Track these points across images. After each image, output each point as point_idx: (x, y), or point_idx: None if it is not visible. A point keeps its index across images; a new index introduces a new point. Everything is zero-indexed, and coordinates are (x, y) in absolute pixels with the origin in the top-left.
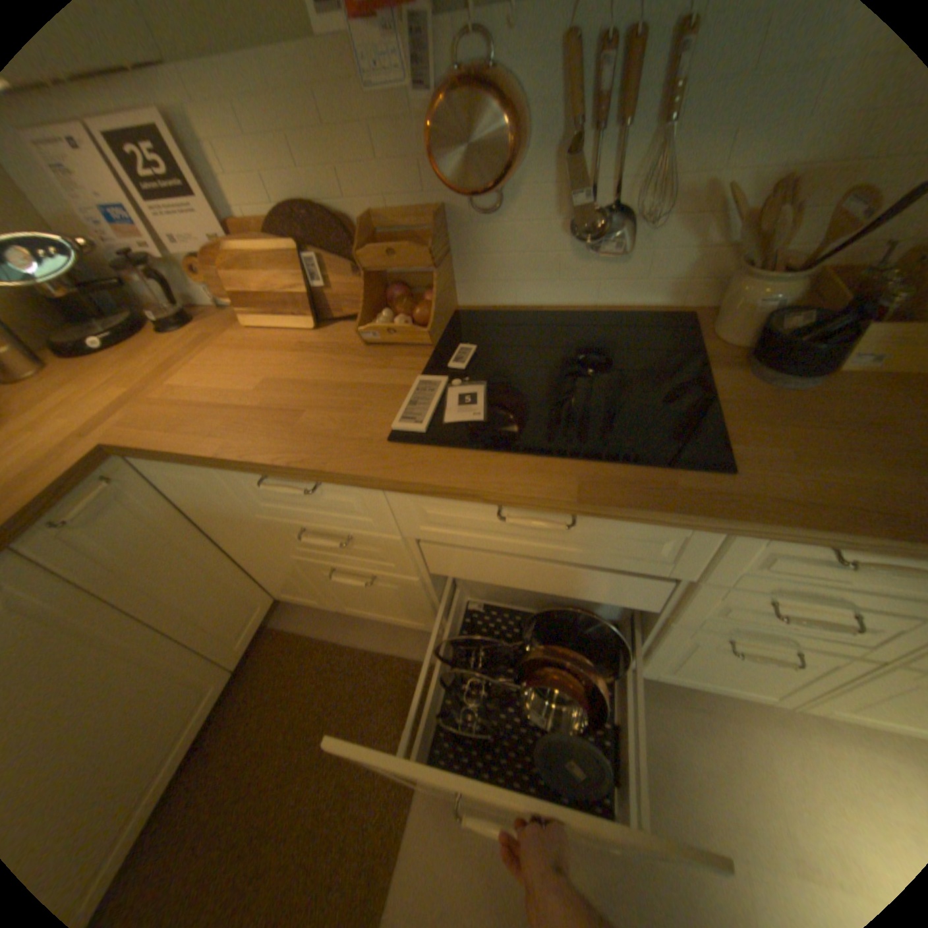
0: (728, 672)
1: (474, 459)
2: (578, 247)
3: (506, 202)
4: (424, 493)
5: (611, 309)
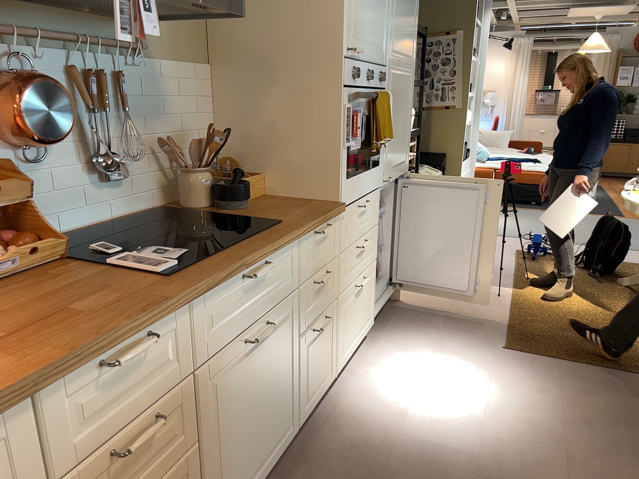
0: (317, 367)
1: (217, 258)
2: (94, 181)
3: (44, 156)
4: (209, 296)
5: (122, 219)
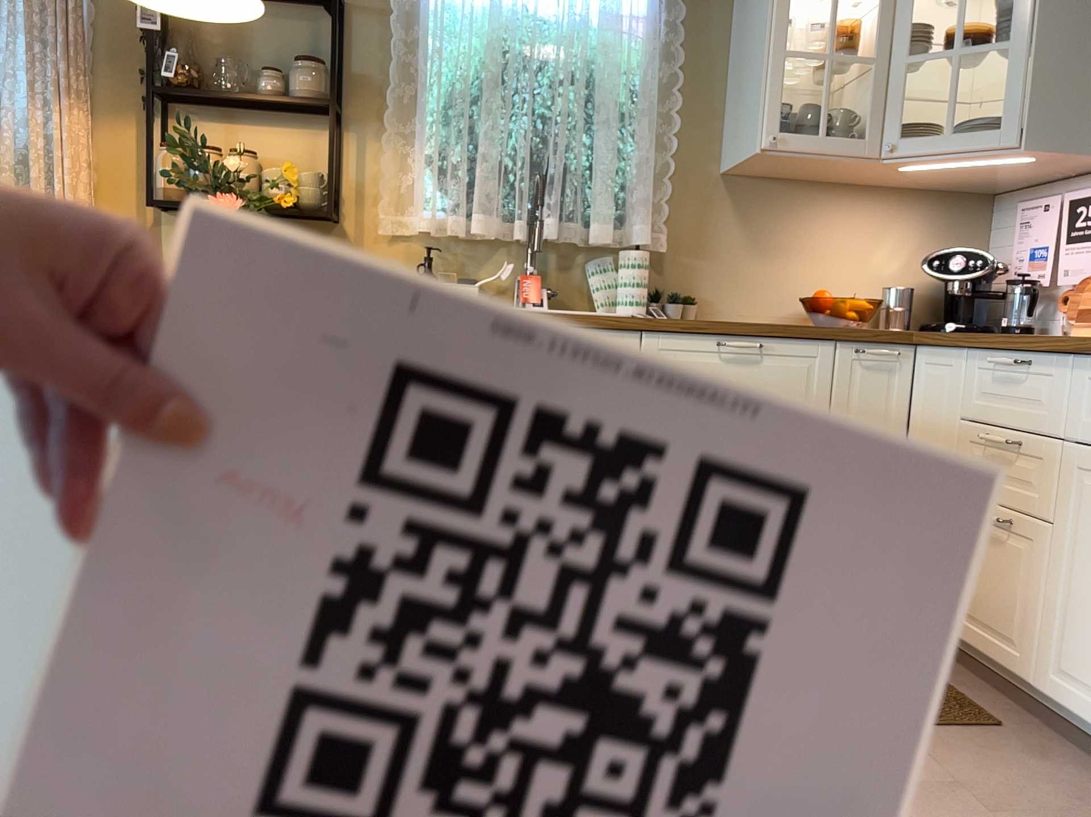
0: None
1: None
2: None
3: None
4: None
5: None
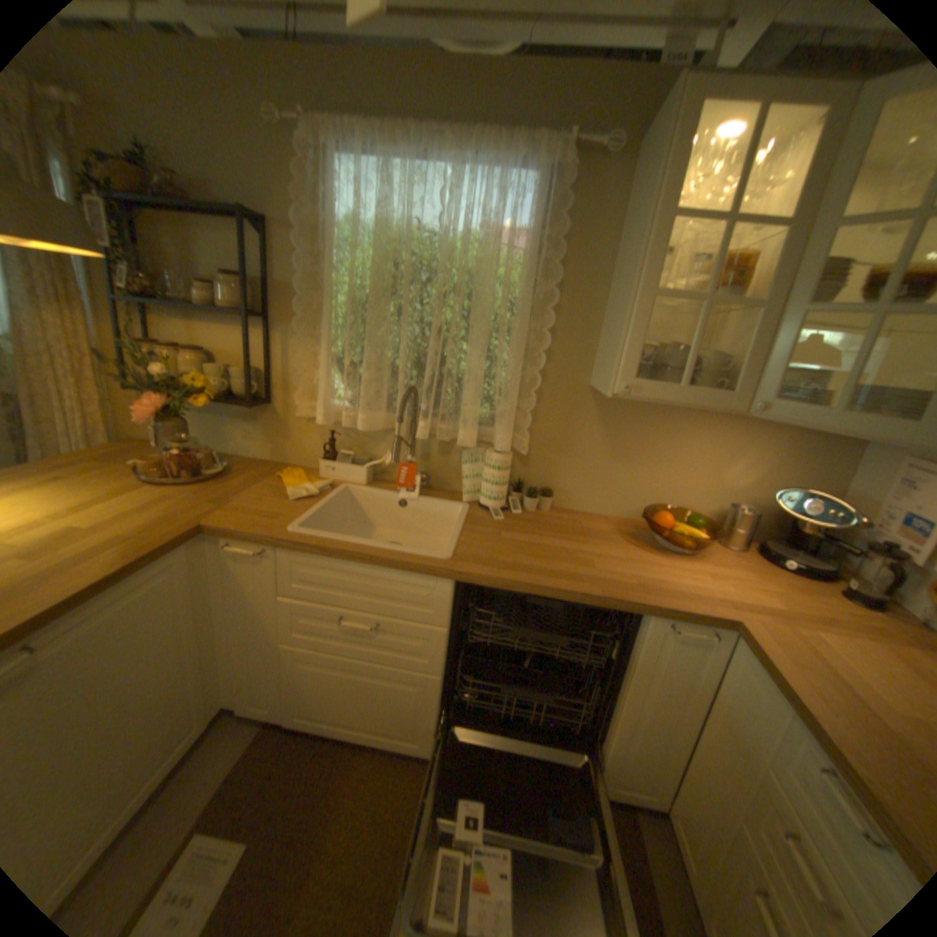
0: None
1: None
2: None
3: None
4: None
5: None
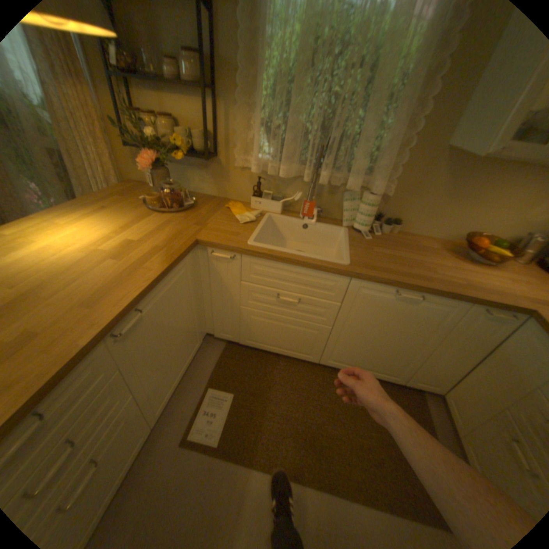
0: None
1: None
2: None
3: None
4: None
5: None
